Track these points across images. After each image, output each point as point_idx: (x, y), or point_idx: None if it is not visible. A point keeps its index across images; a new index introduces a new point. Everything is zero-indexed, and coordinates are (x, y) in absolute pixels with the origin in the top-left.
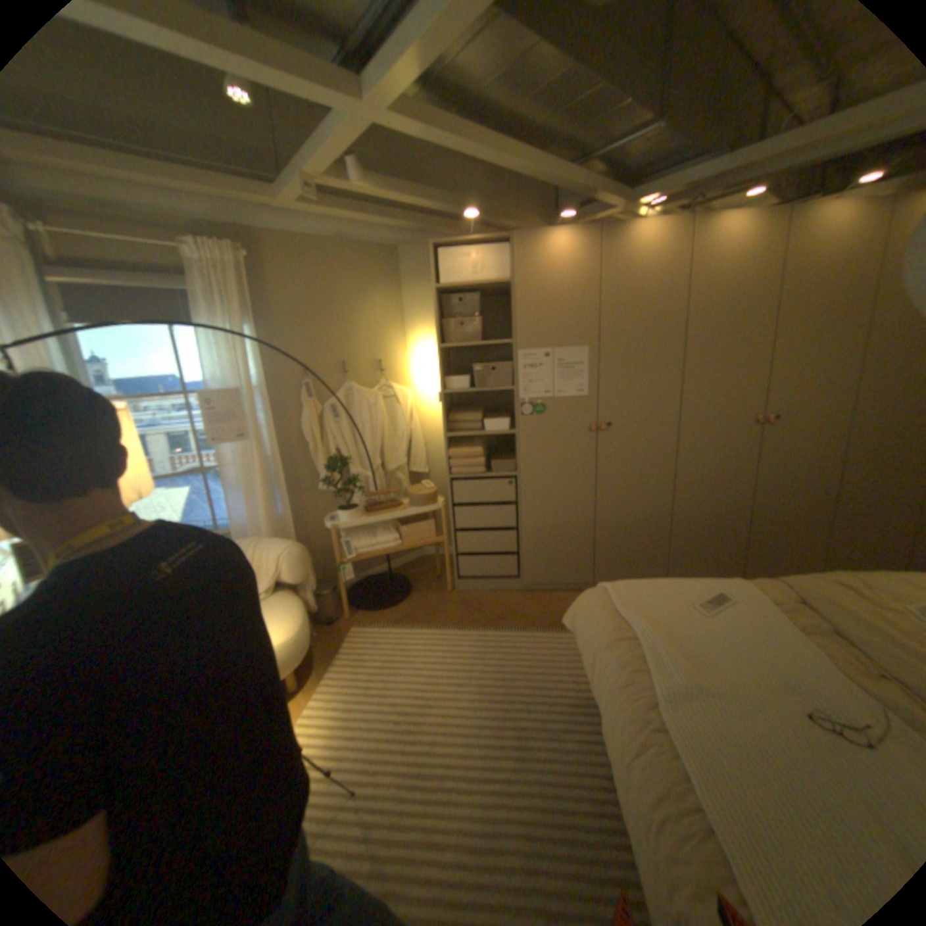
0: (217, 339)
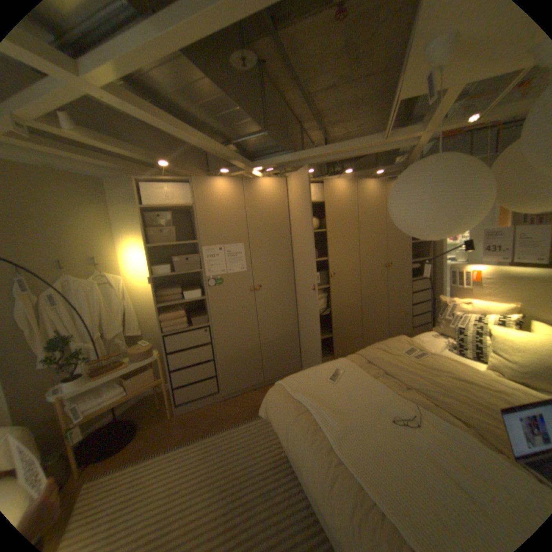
0: None
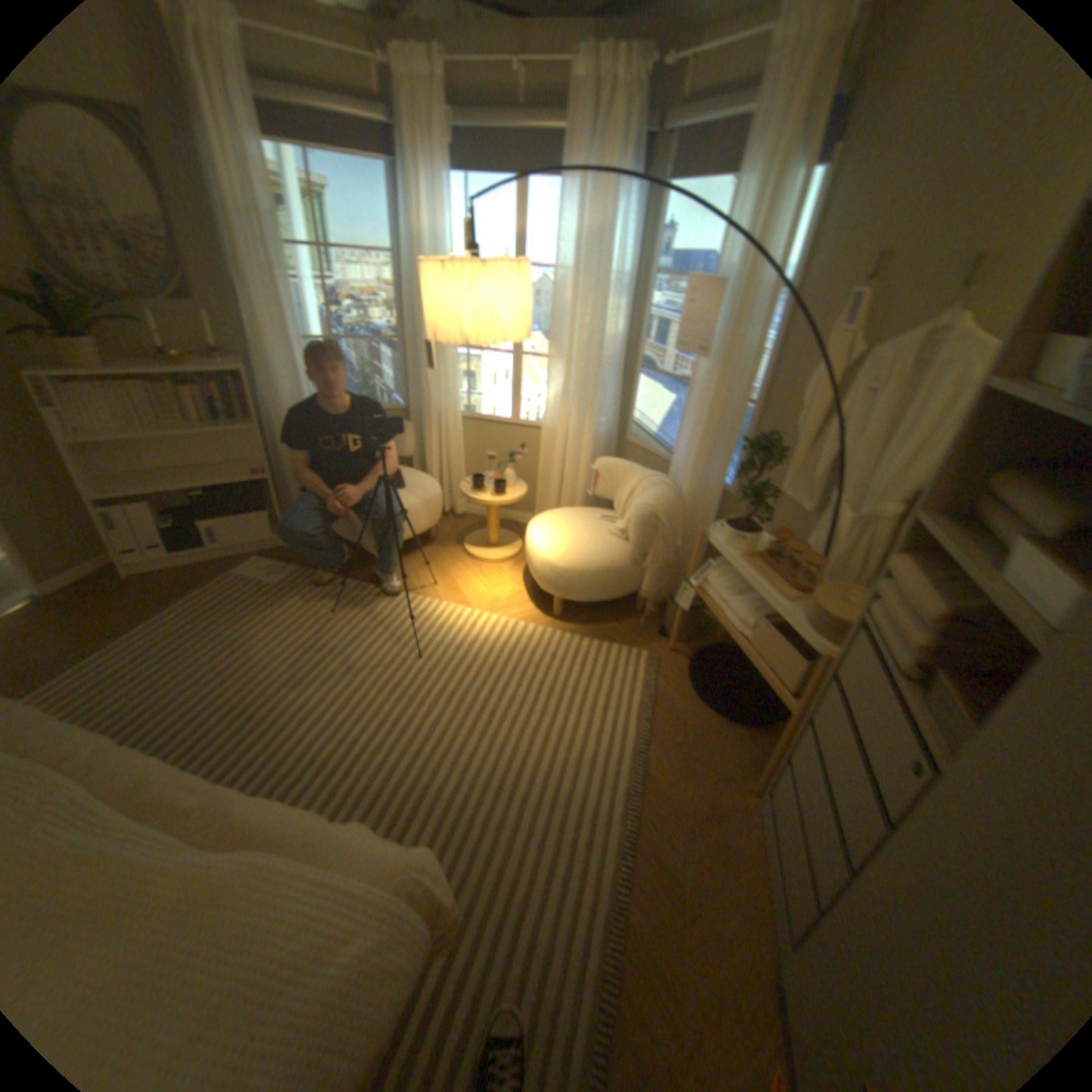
0: (758, 194)
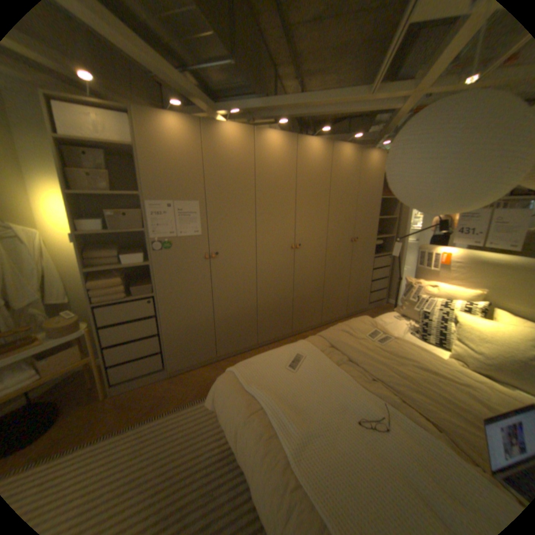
0: None
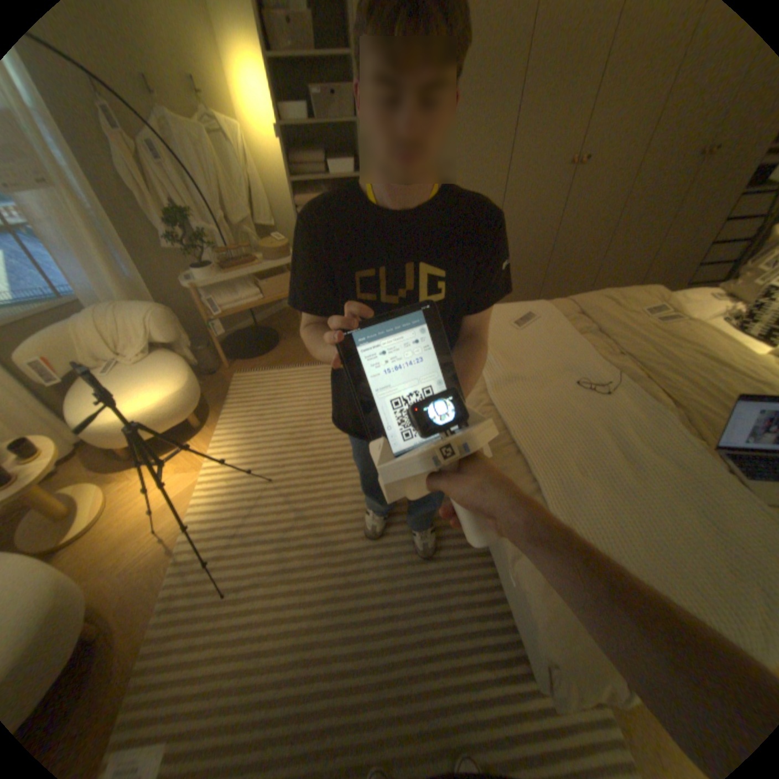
0: None
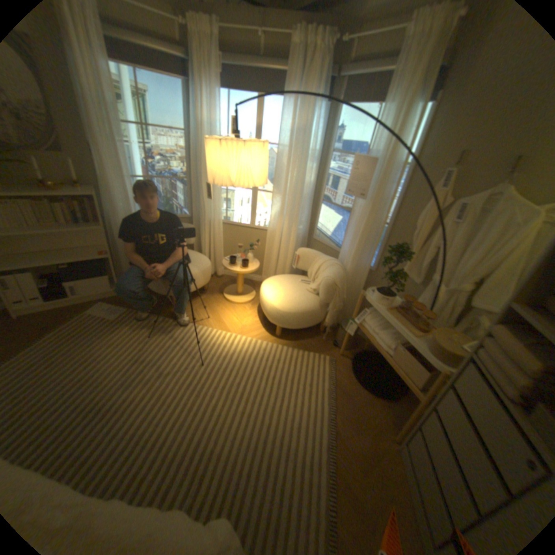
0: (396, 114)
